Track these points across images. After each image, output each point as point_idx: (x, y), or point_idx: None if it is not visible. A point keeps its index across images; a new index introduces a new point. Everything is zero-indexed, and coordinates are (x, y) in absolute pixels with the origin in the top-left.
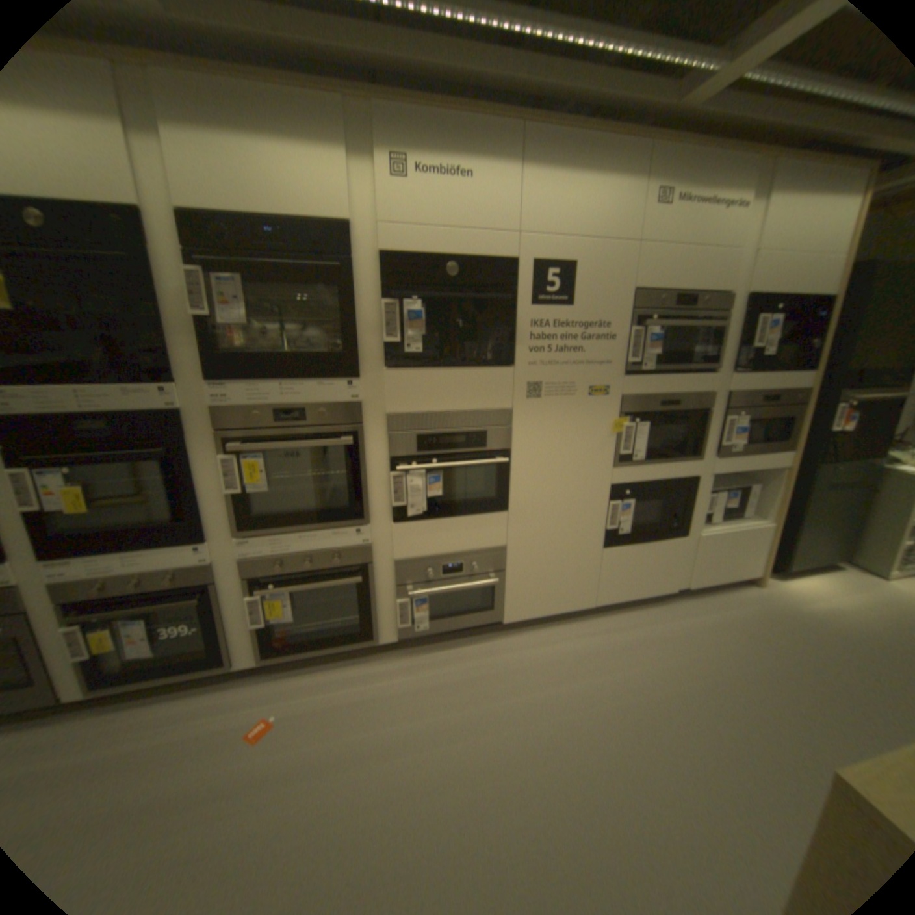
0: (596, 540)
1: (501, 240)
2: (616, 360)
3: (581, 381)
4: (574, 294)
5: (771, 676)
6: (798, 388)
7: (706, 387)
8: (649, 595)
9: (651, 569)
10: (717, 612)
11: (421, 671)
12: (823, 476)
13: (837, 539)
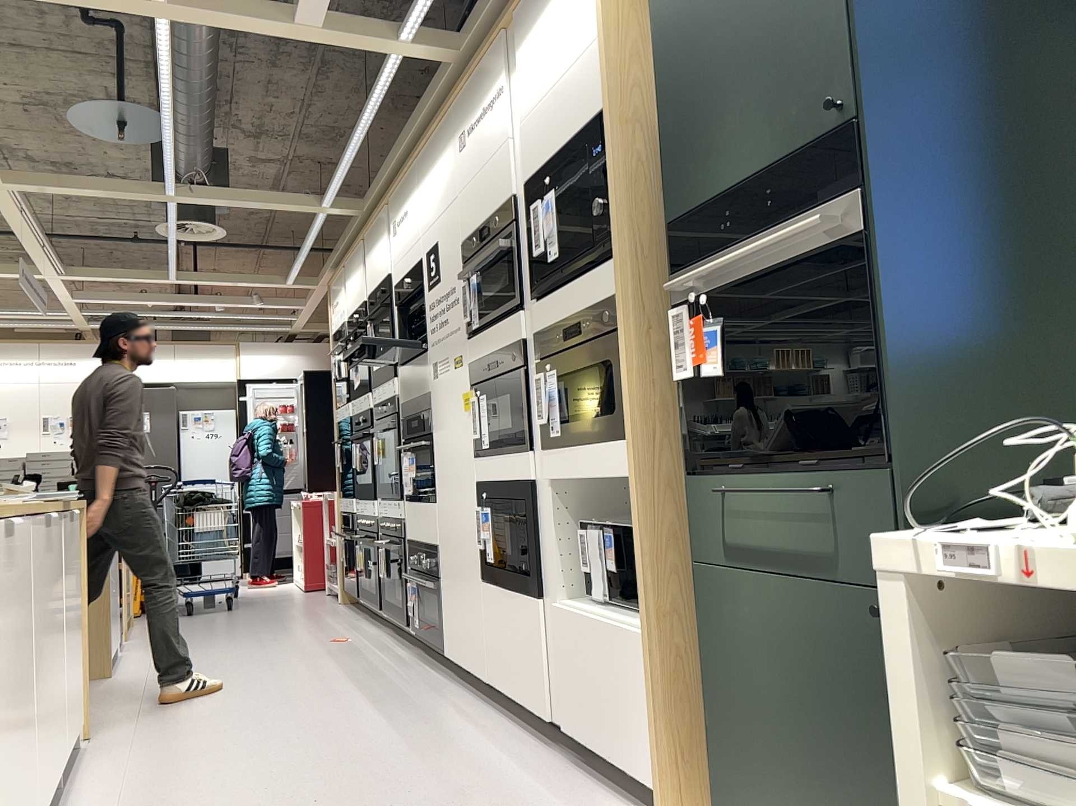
0: (477, 565)
1: (416, 248)
2: (462, 324)
3: (450, 354)
4: (439, 269)
5: (374, 800)
6: (604, 300)
7: (515, 334)
8: (525, 703)
9: (519, 646)
10: (544, 782)
11: (395, 661)
12: (707, 513)
13: (838, 793)
